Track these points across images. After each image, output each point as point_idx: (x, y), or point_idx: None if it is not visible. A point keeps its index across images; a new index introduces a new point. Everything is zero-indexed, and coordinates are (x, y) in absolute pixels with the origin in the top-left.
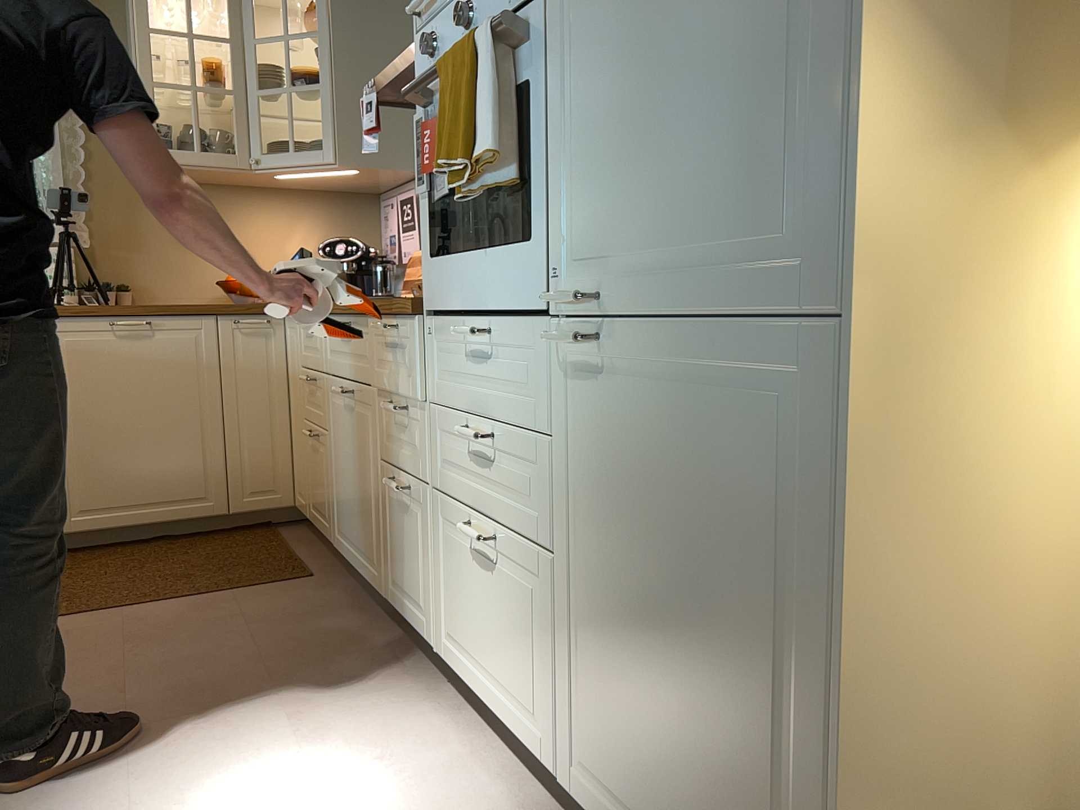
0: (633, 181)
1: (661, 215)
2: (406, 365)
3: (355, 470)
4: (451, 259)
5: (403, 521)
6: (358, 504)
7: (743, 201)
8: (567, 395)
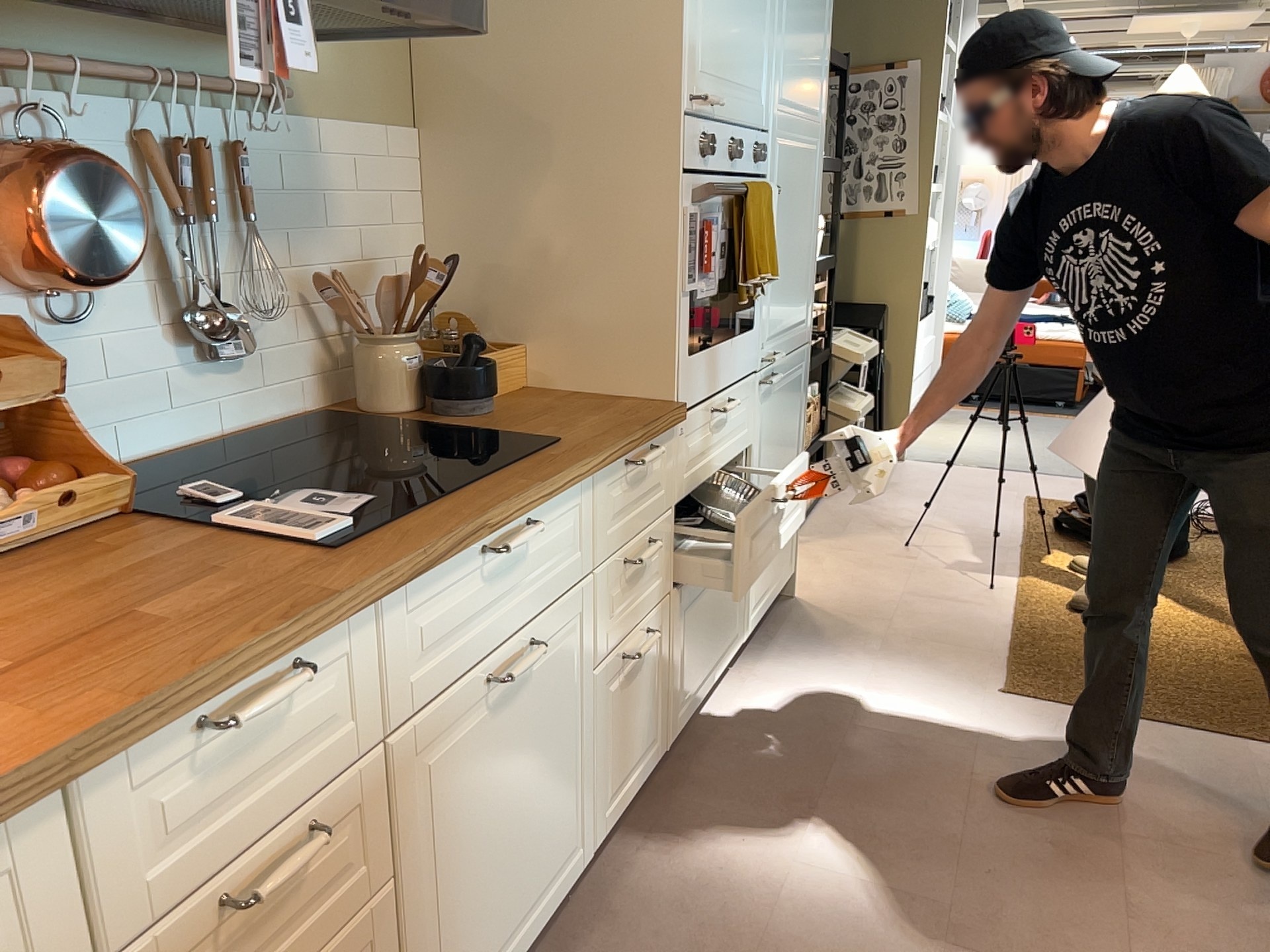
0: (784, 295)
1: (788, 311)
2: (648, 491)
3: (520, 786)
4: (704, 352)
5: (630, 687)
6: (529, 830)
7: (801, 306)
8: (760, 412)
